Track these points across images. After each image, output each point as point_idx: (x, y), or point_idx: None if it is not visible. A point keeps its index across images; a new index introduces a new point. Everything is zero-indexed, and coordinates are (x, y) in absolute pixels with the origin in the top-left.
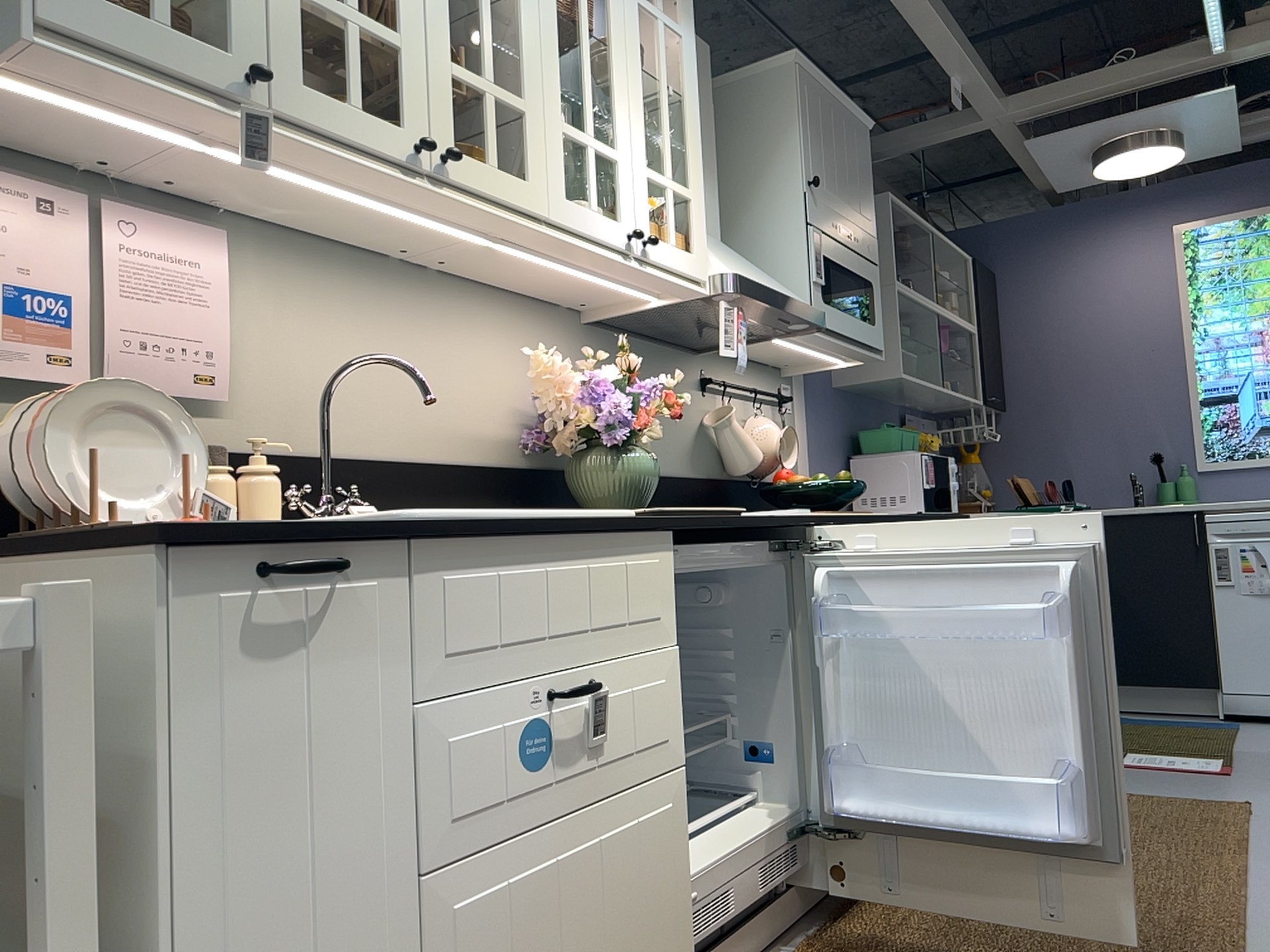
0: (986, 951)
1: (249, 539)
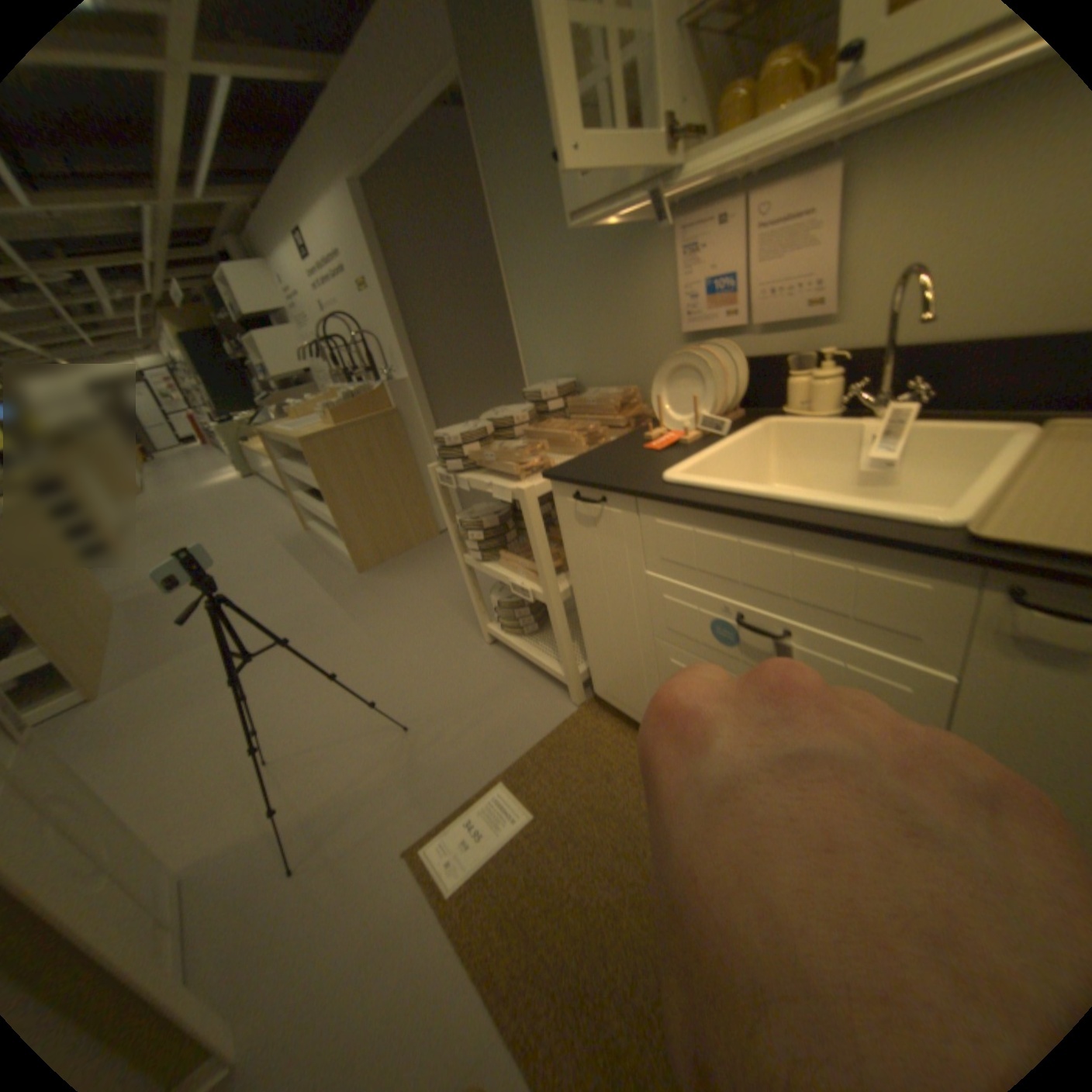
0: None
1: (570, 484)
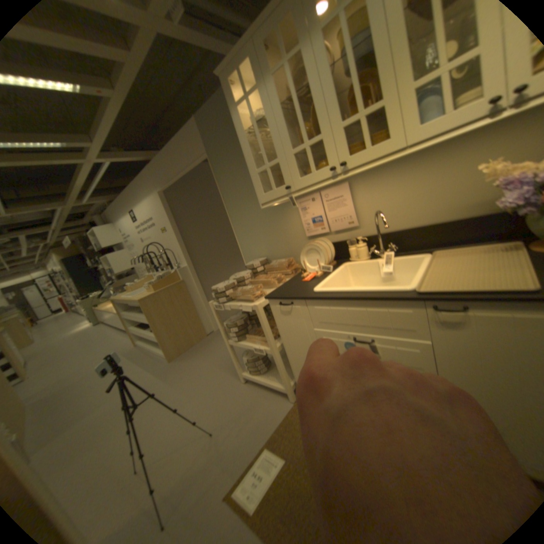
0: None
1: (277, 298)
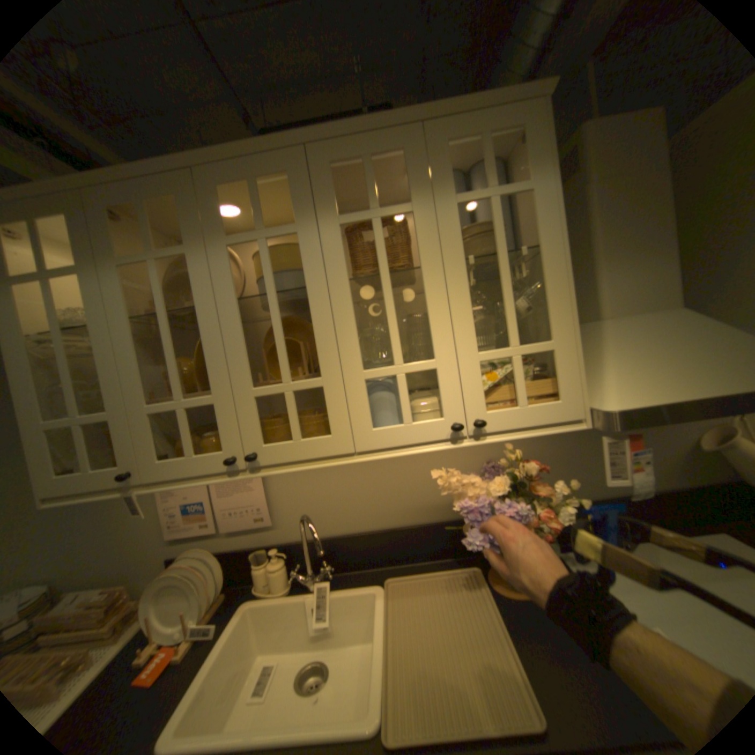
0: None
1: None
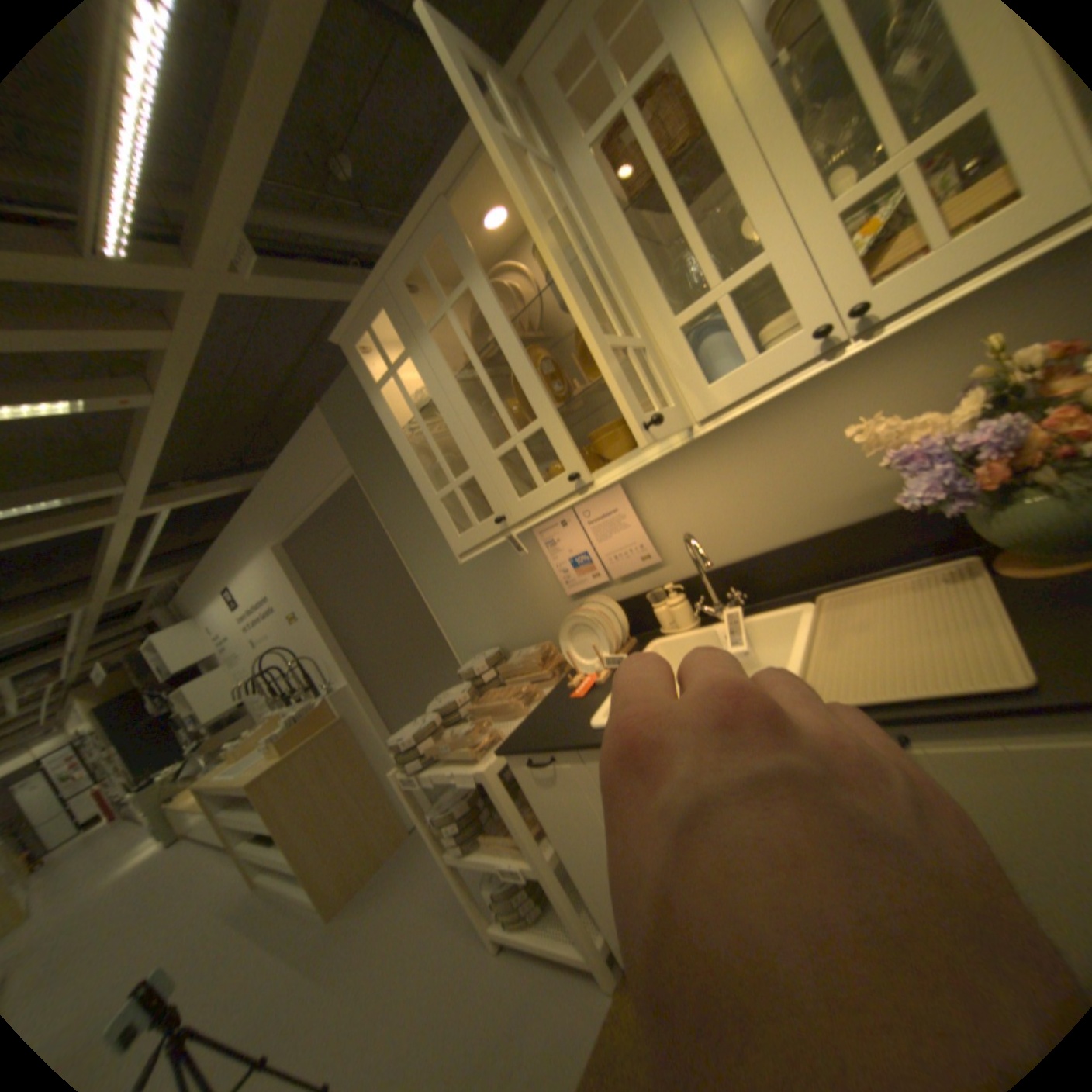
0: None
1: (521, 753)
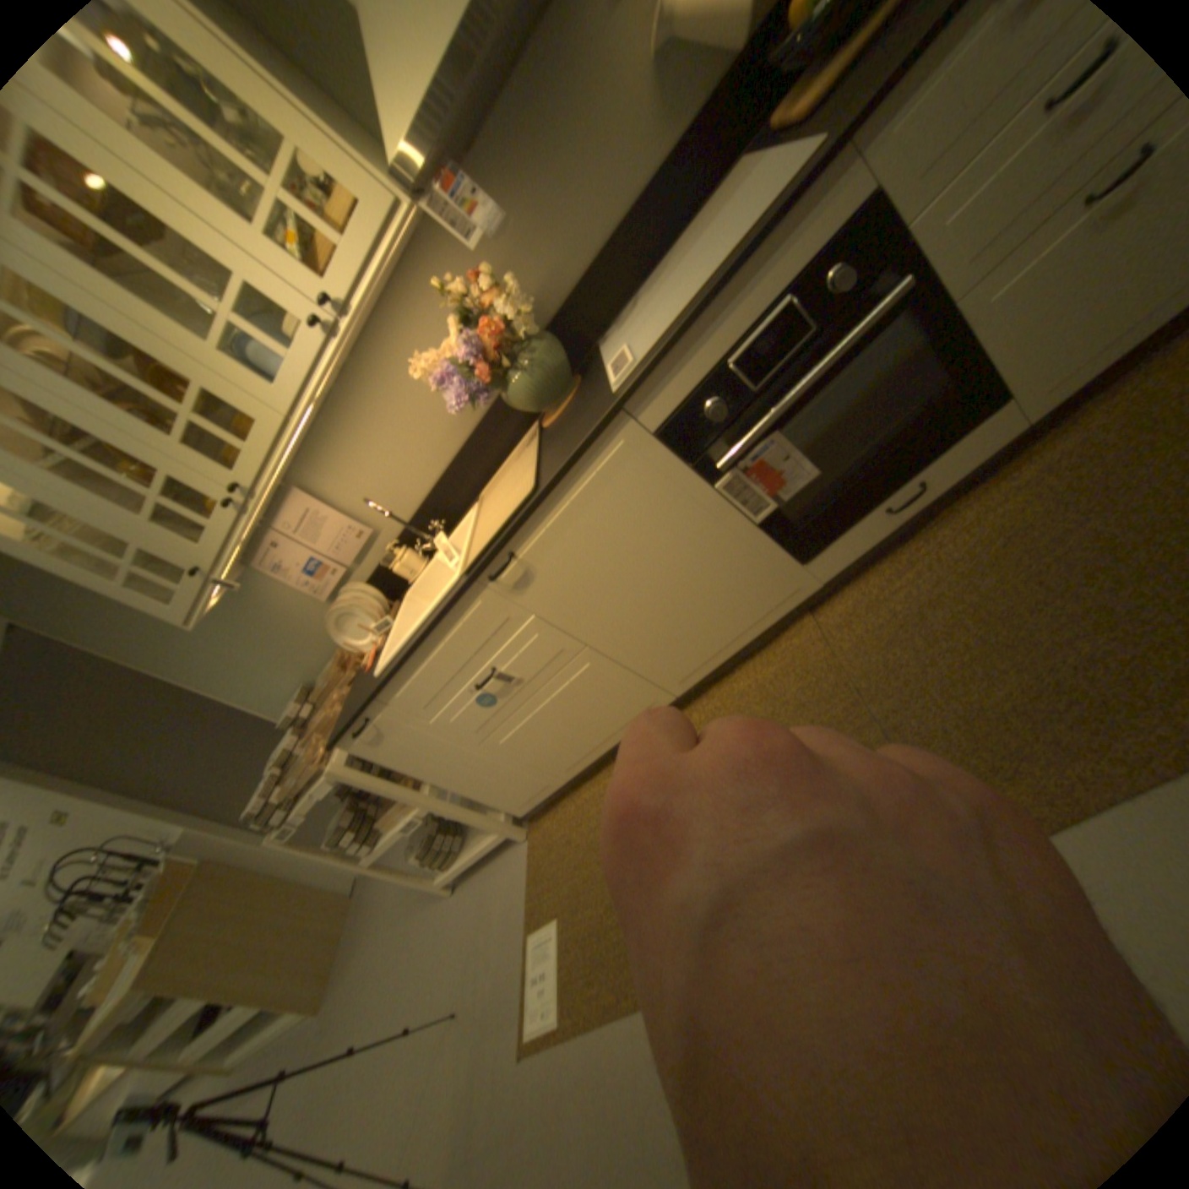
0: (907, 661)
1: (345, 735)
